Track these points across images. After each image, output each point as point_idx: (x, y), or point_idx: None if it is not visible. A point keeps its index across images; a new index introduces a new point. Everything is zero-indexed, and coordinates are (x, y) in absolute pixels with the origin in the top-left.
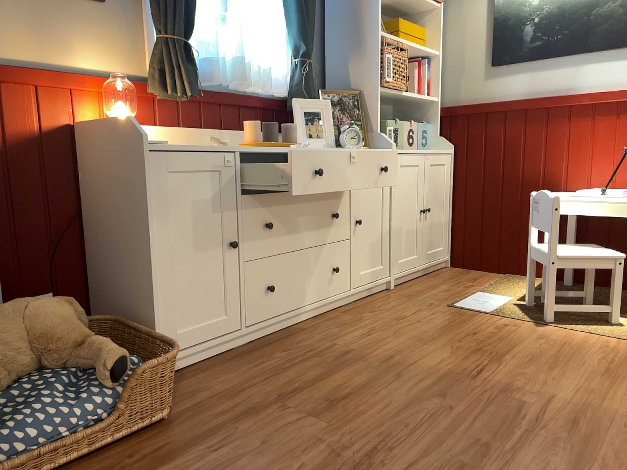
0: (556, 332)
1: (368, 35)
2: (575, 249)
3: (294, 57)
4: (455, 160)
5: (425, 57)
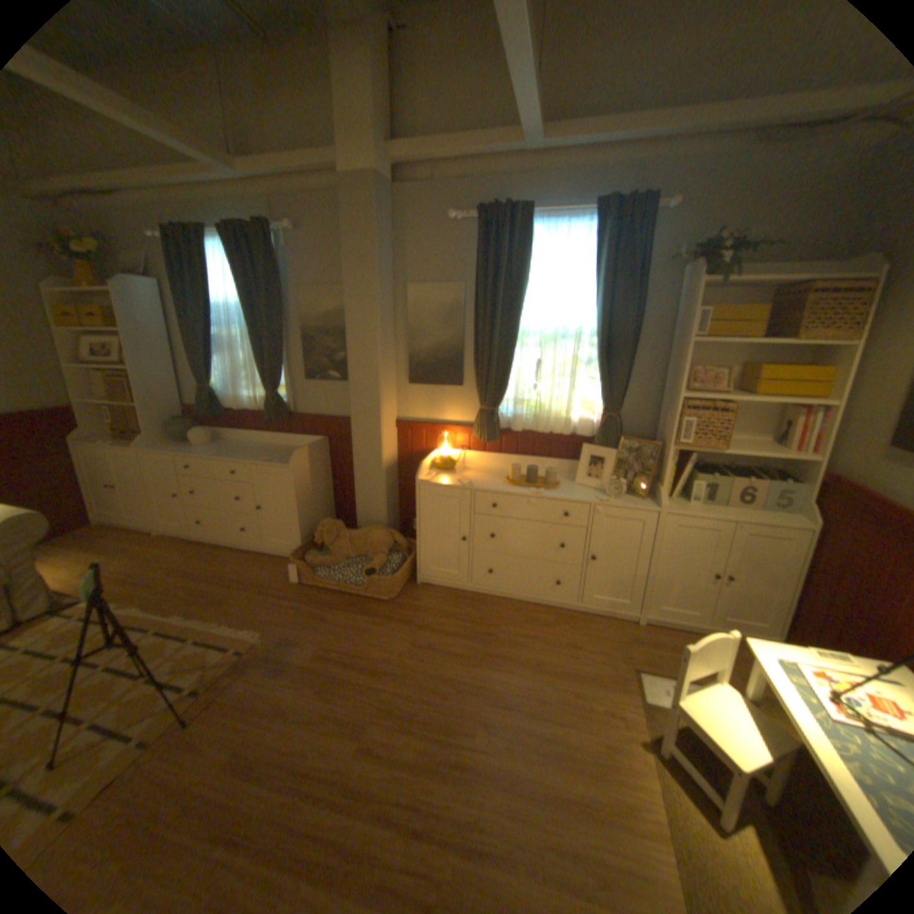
0: (637, 764)
1: (676, 395)
2: (739, 724)
3: (603, 408)
4: (821, 541)
5: (827, 402)
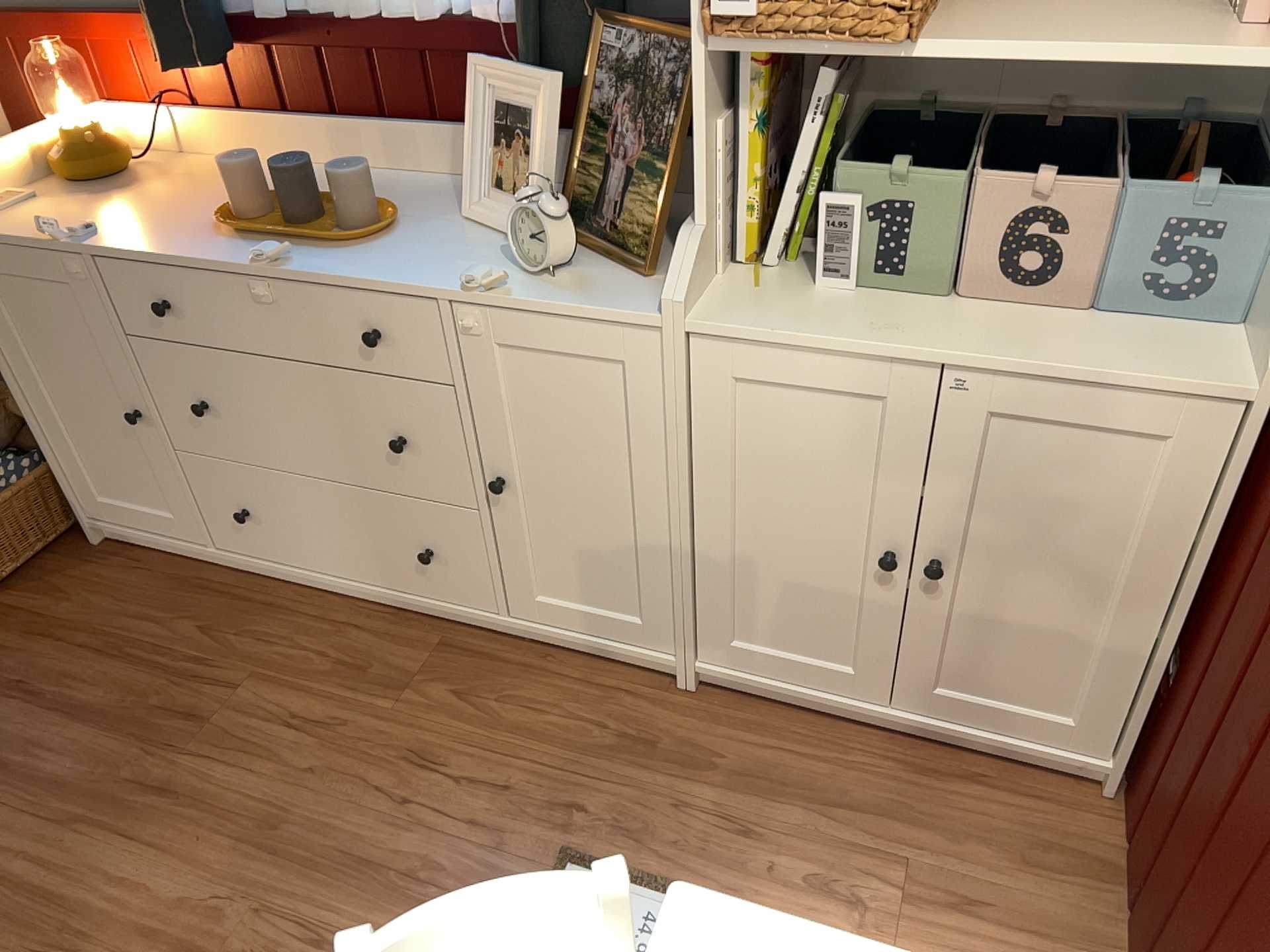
0: None
1: None
2: None
3: None
4: (1260, 442)
5: None
